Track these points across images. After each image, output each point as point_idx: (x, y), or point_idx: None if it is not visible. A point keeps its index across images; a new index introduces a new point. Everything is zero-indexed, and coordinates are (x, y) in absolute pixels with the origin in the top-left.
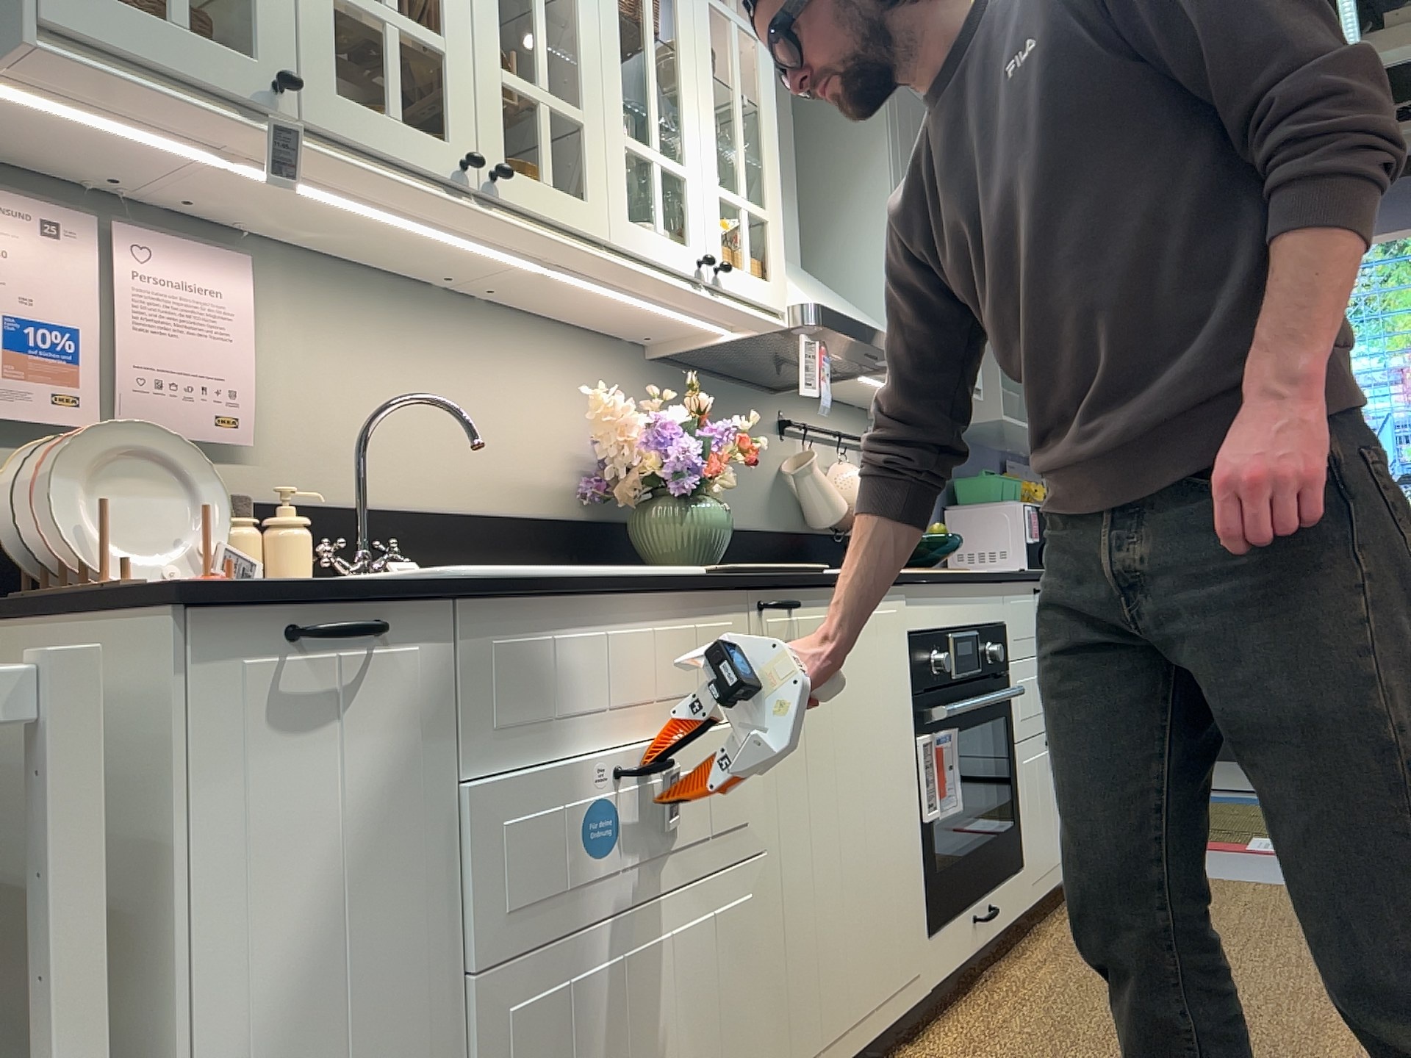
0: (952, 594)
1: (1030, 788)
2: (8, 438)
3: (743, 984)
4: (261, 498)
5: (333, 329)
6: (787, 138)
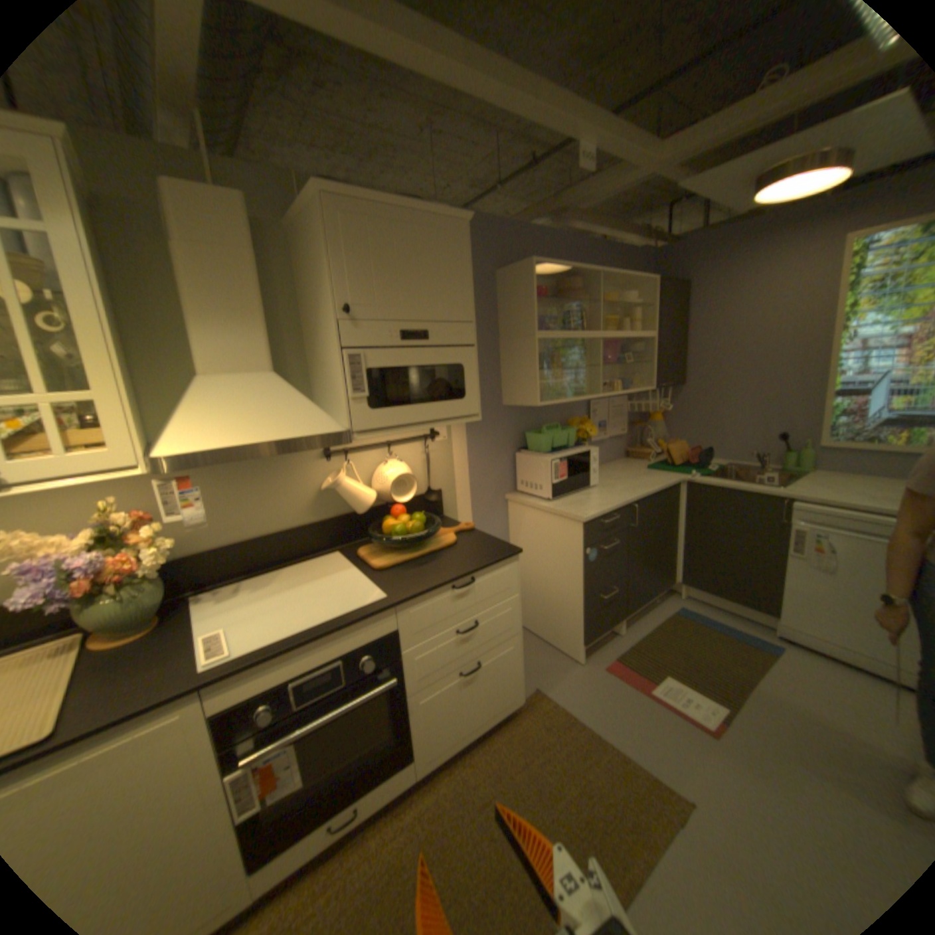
0: (293, 655)
1: (426, 715)
2: None
3: None
4: None
5: None
6: (236, 271)
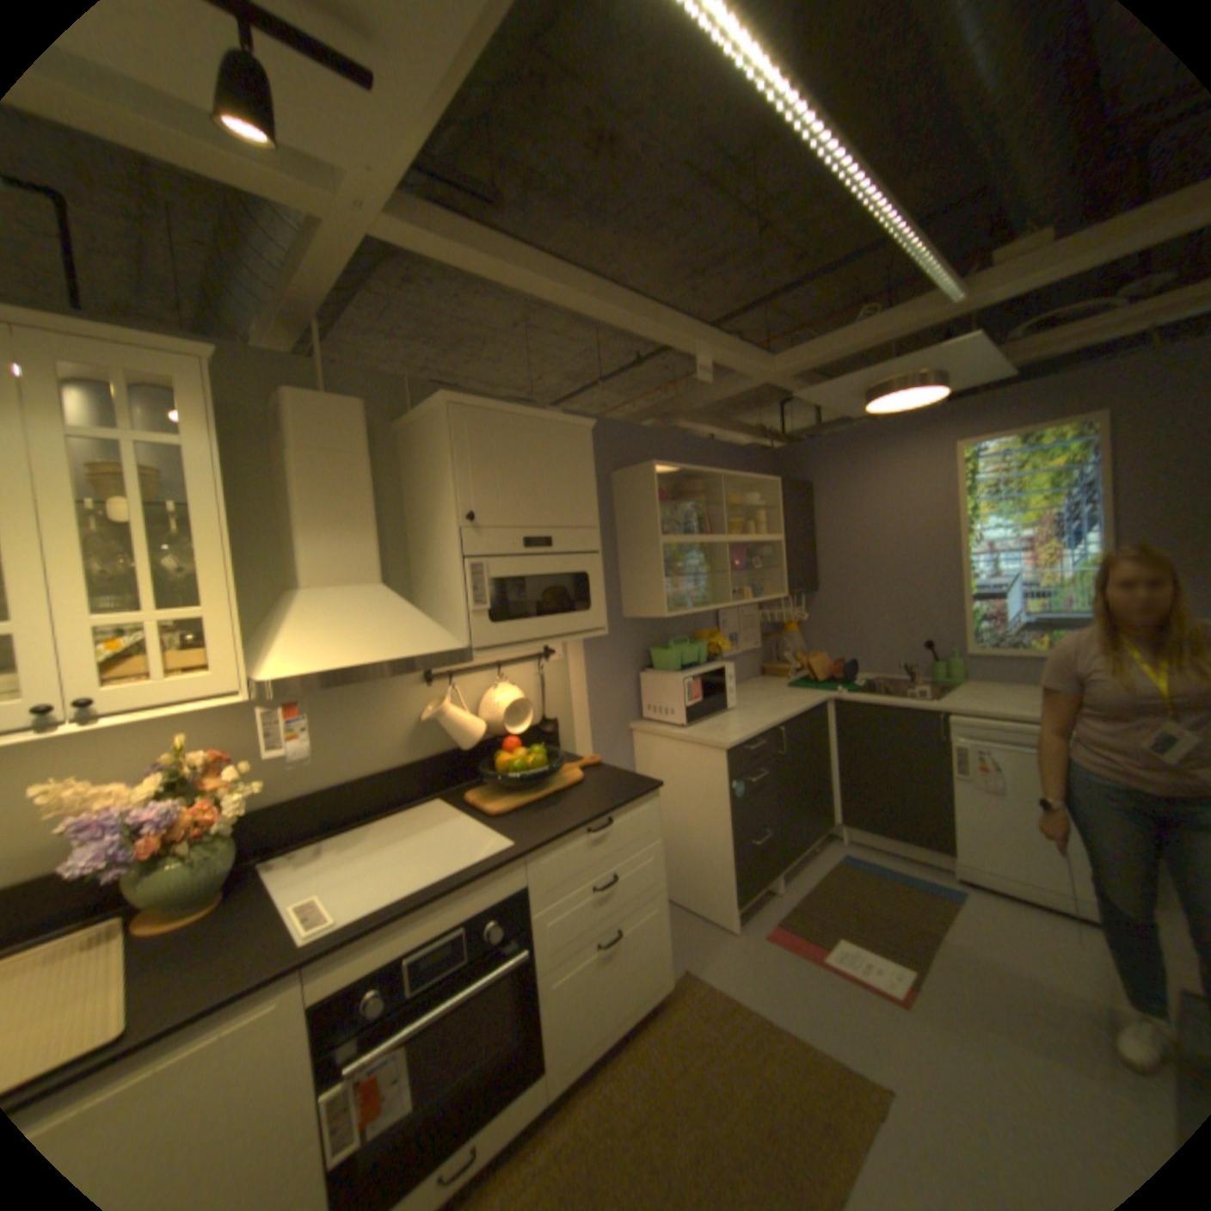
0: (410, 921)
1: (559, 1006)
2: None
3: None
4: None
5: None
6: (352, 478)
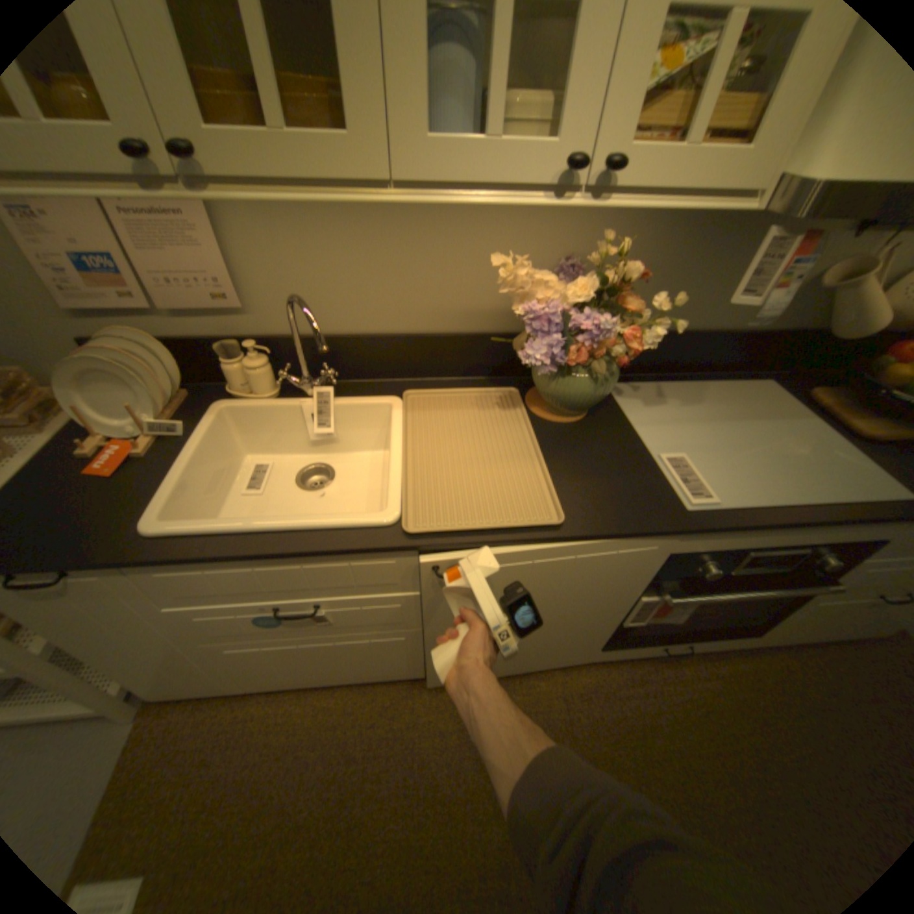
0: (783, 530)
1: (812, 615)
2: (115, 312)
3: (401, 655)
4: (260, 333)
5: (285, 212)
6: None
